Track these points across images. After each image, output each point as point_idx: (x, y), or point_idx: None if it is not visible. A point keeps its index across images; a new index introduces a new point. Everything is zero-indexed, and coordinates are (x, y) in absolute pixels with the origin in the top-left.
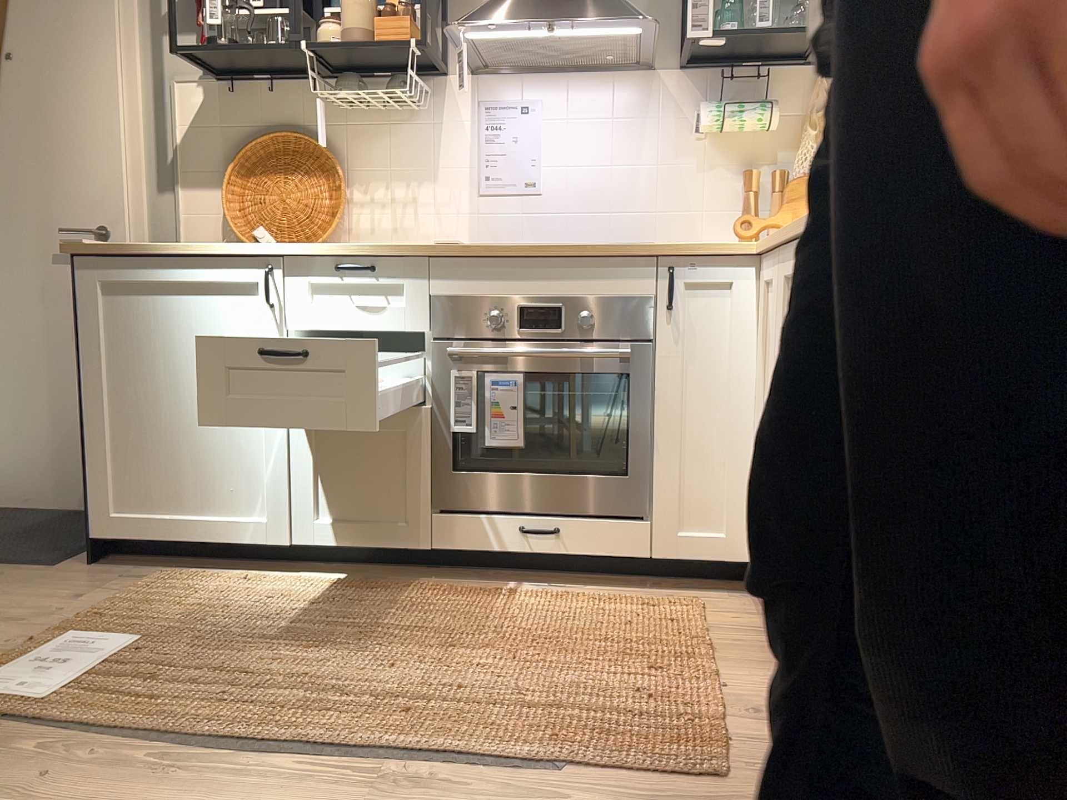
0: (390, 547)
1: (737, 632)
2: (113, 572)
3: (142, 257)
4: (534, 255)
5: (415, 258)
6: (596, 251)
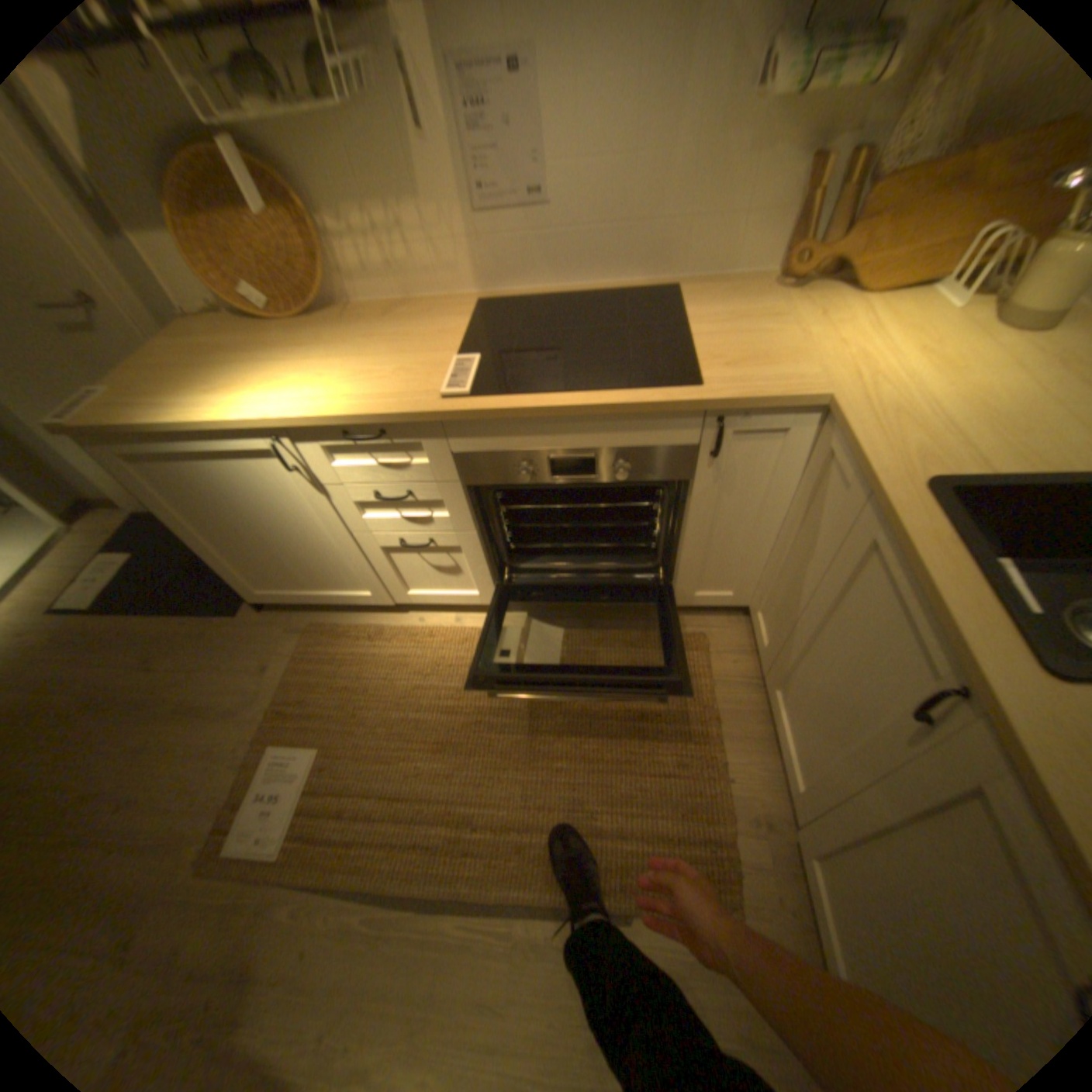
0: (468, 602)
1: (732, 682)
2: (278, 620)
3: (139, 433)
4: (559, 415)
5: (426, 422)
6: (631, 410)
